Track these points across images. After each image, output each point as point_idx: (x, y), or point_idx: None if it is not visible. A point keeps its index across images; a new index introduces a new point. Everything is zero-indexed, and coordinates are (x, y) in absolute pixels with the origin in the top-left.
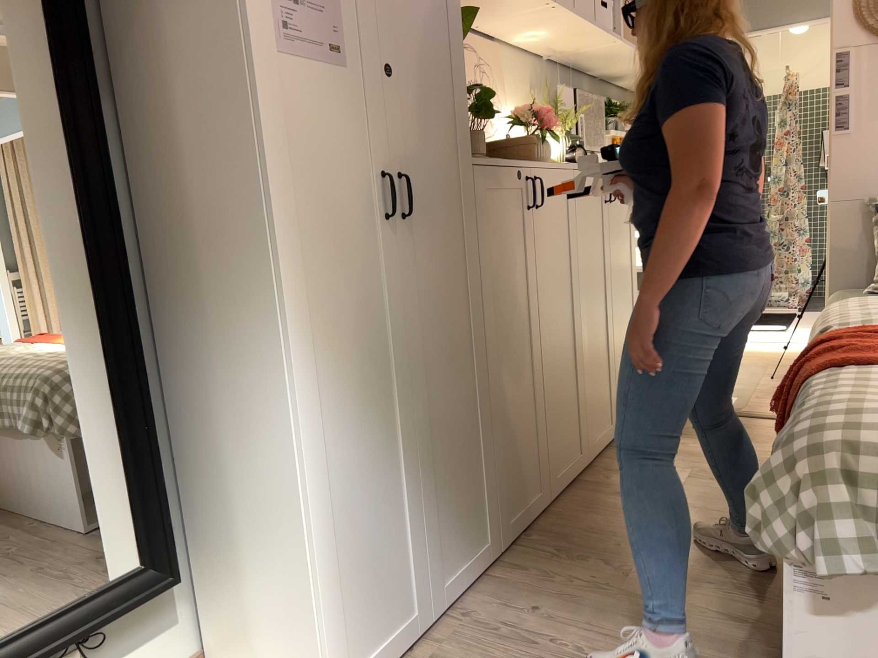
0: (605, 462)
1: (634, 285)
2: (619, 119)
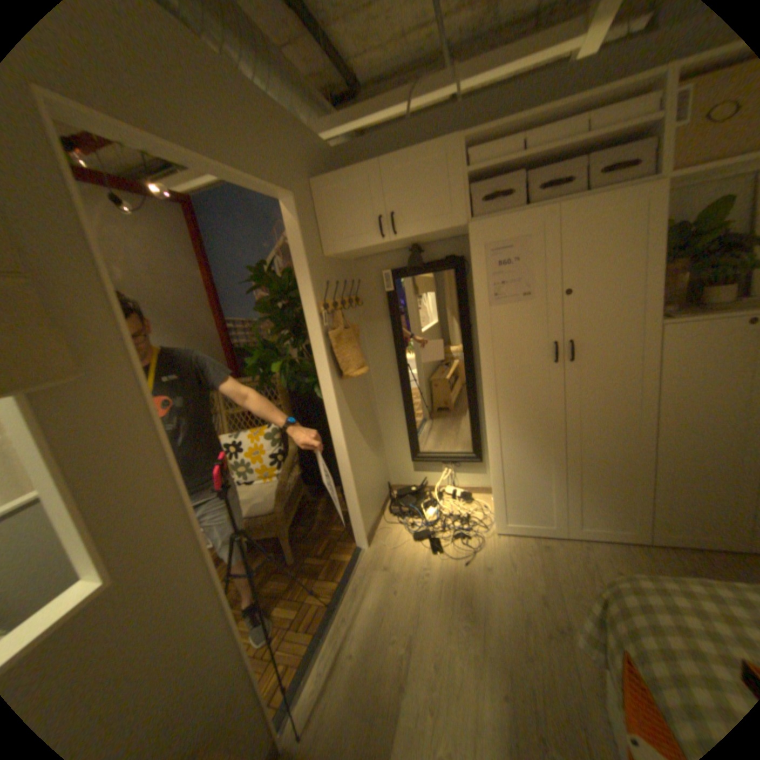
0: None
1: None
2: None
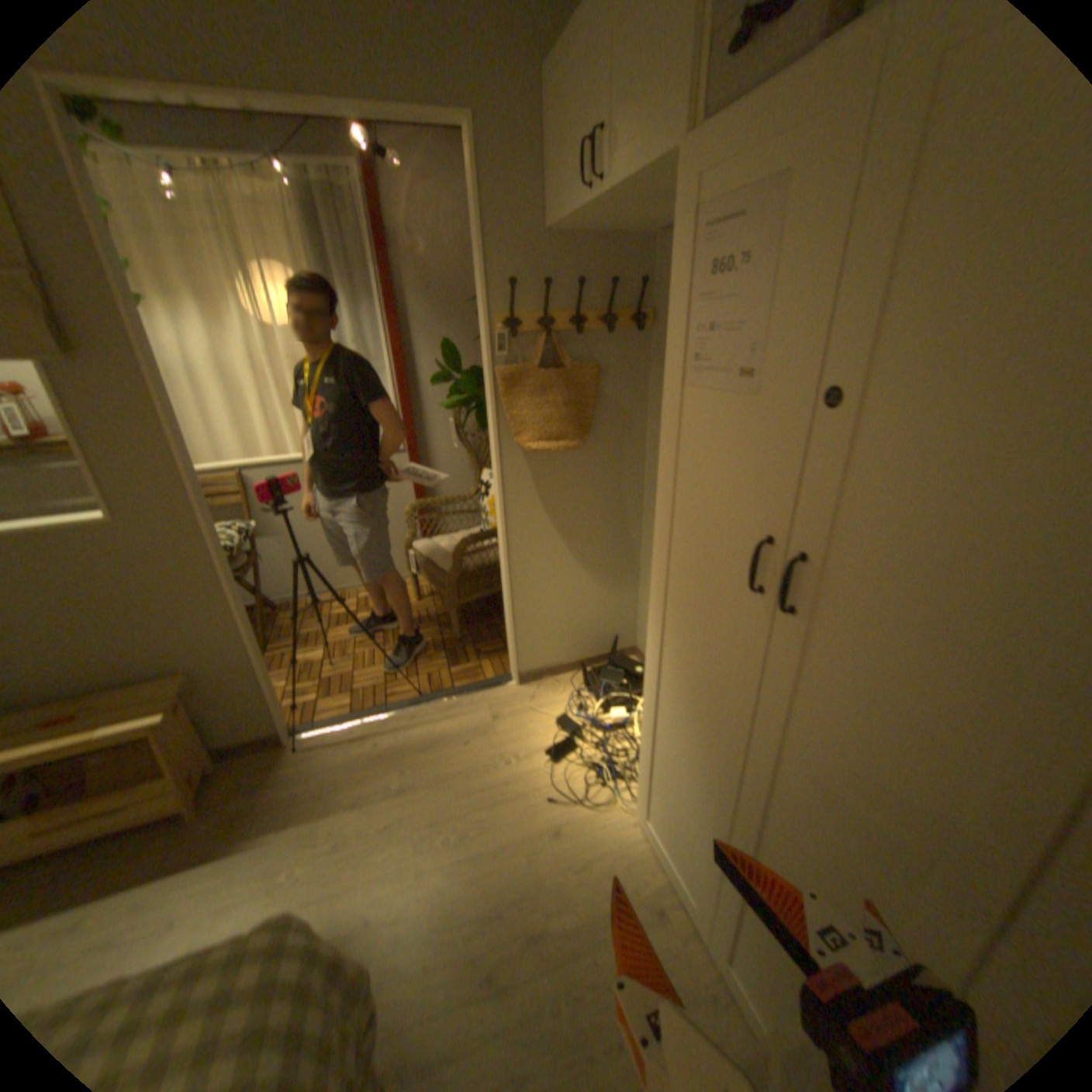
0: None
1: None
2: None
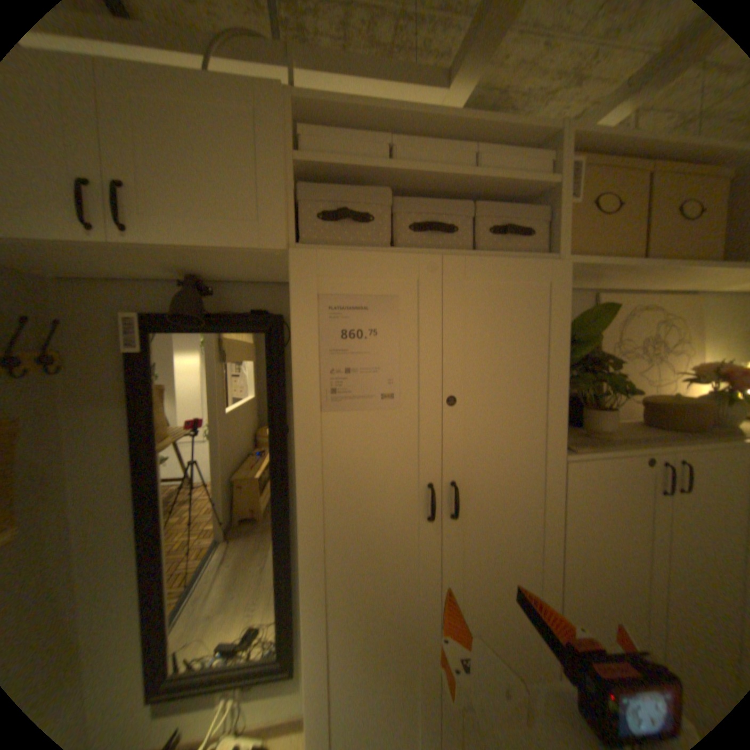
0: None
1: None
2: None
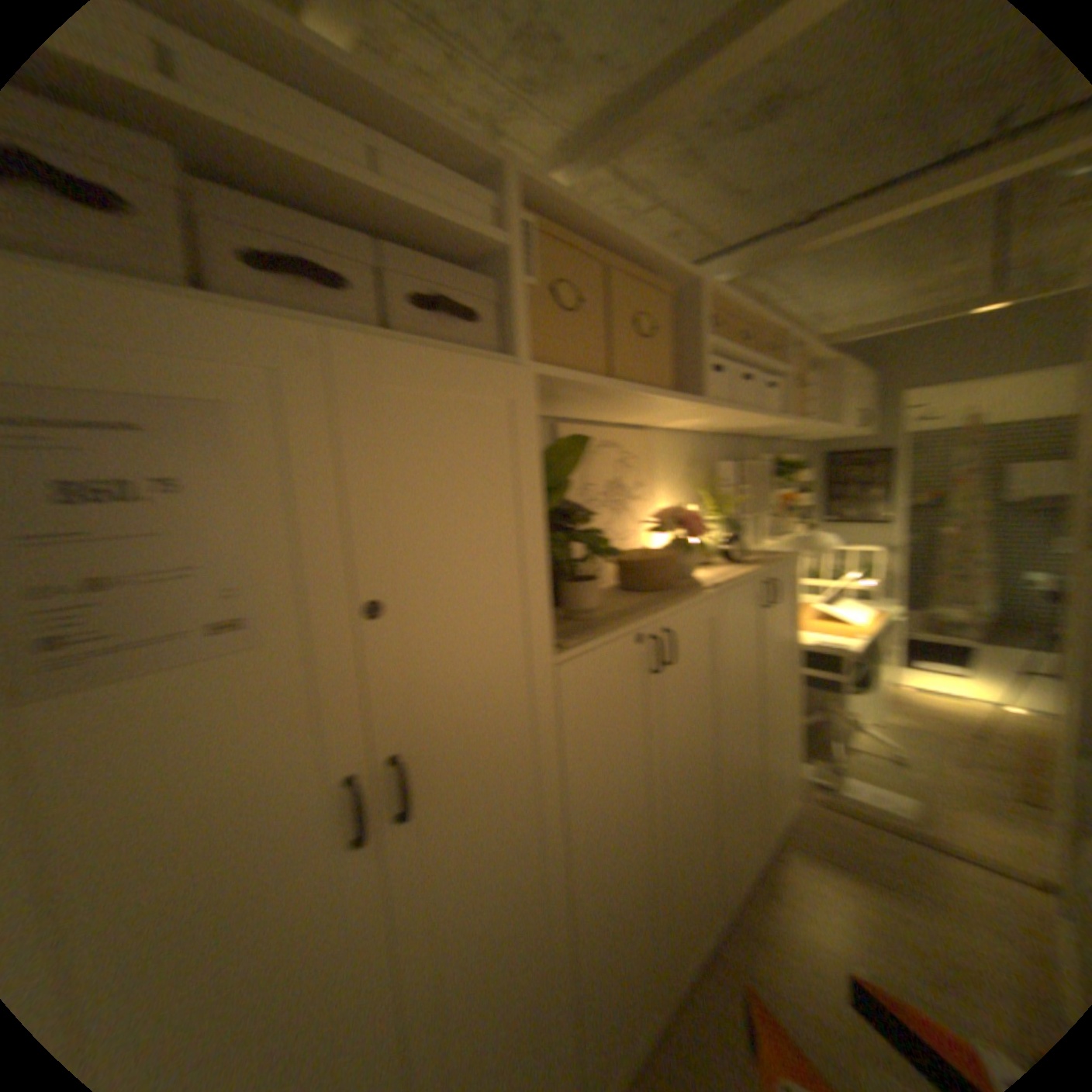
0: (756, 920)
1: (802, 679)
2: (794, 477)
